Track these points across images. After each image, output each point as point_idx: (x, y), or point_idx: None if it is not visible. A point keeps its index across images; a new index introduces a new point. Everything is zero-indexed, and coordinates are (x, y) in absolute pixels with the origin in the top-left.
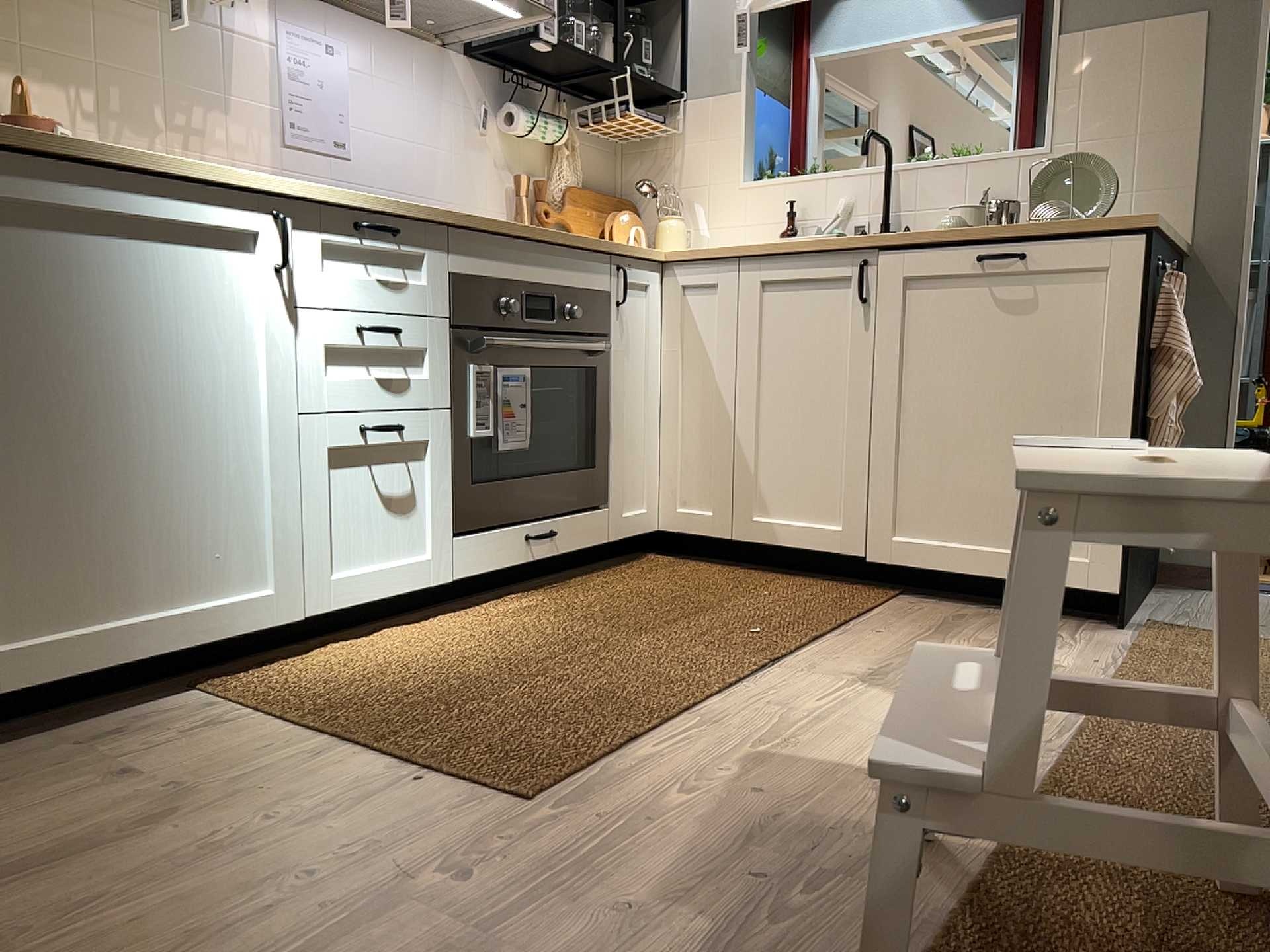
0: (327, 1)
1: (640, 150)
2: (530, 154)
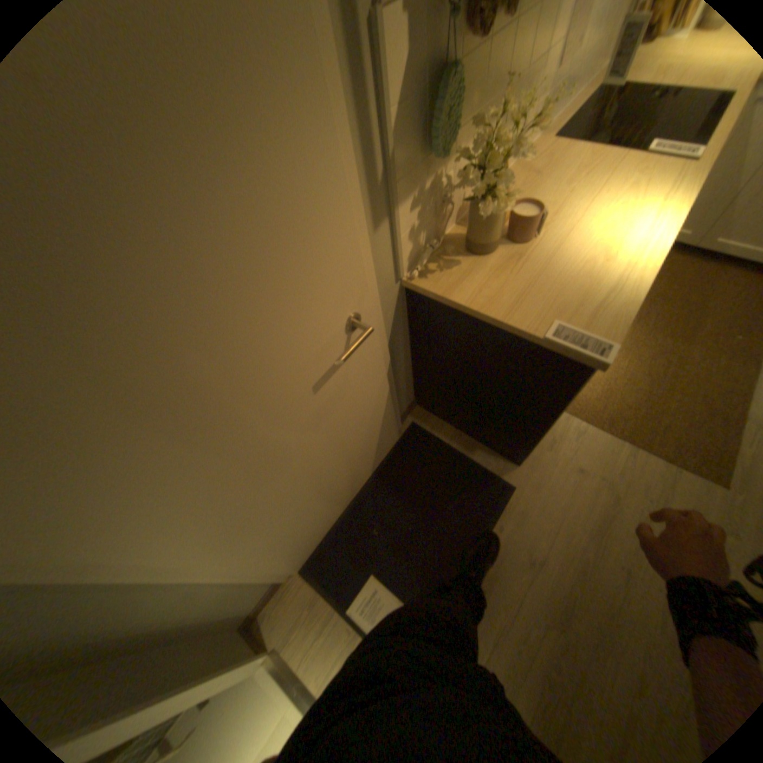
0: None
1: None
2: None
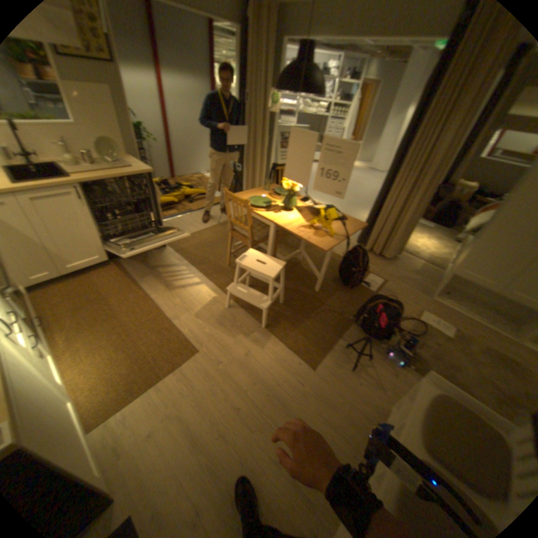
0: None
1: None
2: None
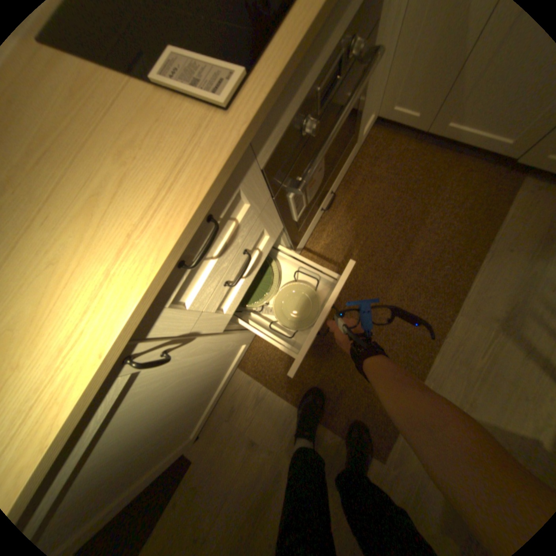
0: None
1: None
2: None
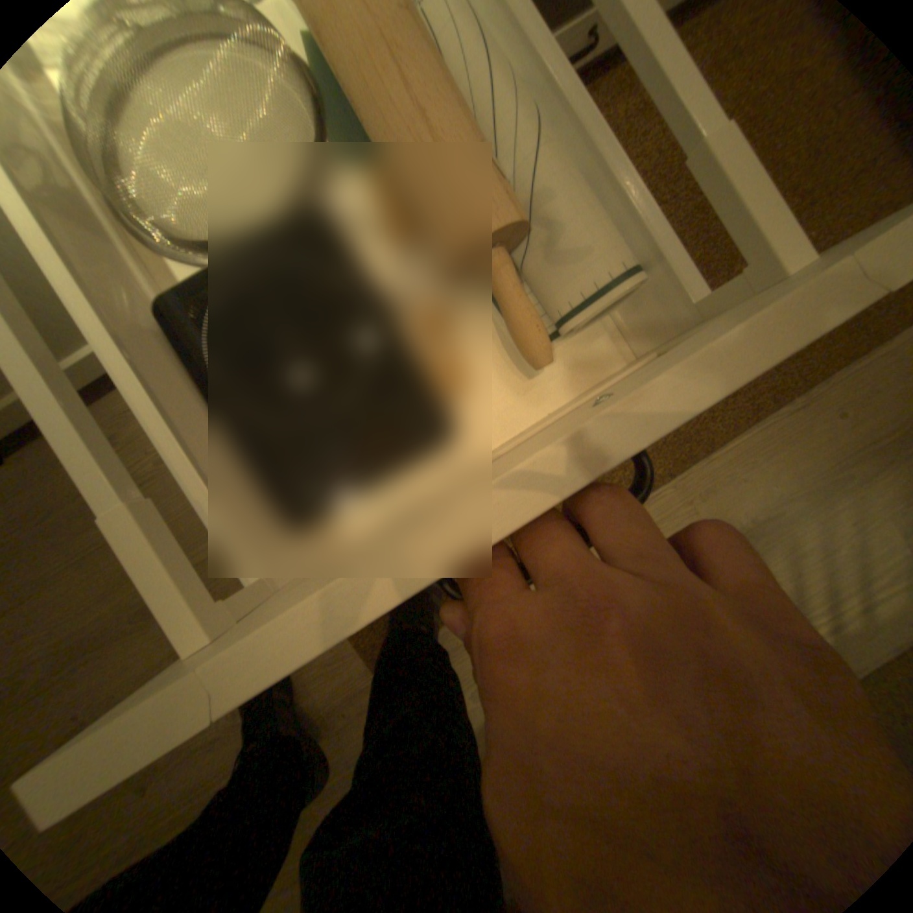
0: None
1: None
2: None
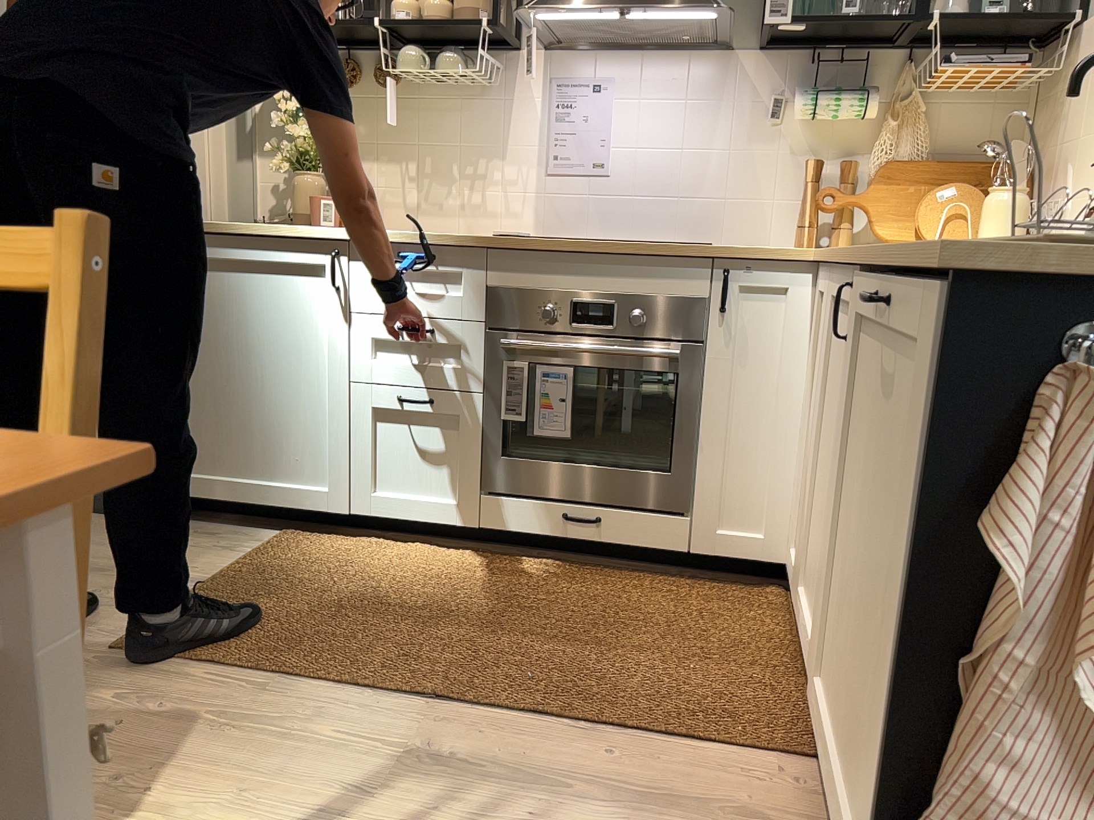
0: (593, 46)
1: (1044, 96)
2: (847, 132)
